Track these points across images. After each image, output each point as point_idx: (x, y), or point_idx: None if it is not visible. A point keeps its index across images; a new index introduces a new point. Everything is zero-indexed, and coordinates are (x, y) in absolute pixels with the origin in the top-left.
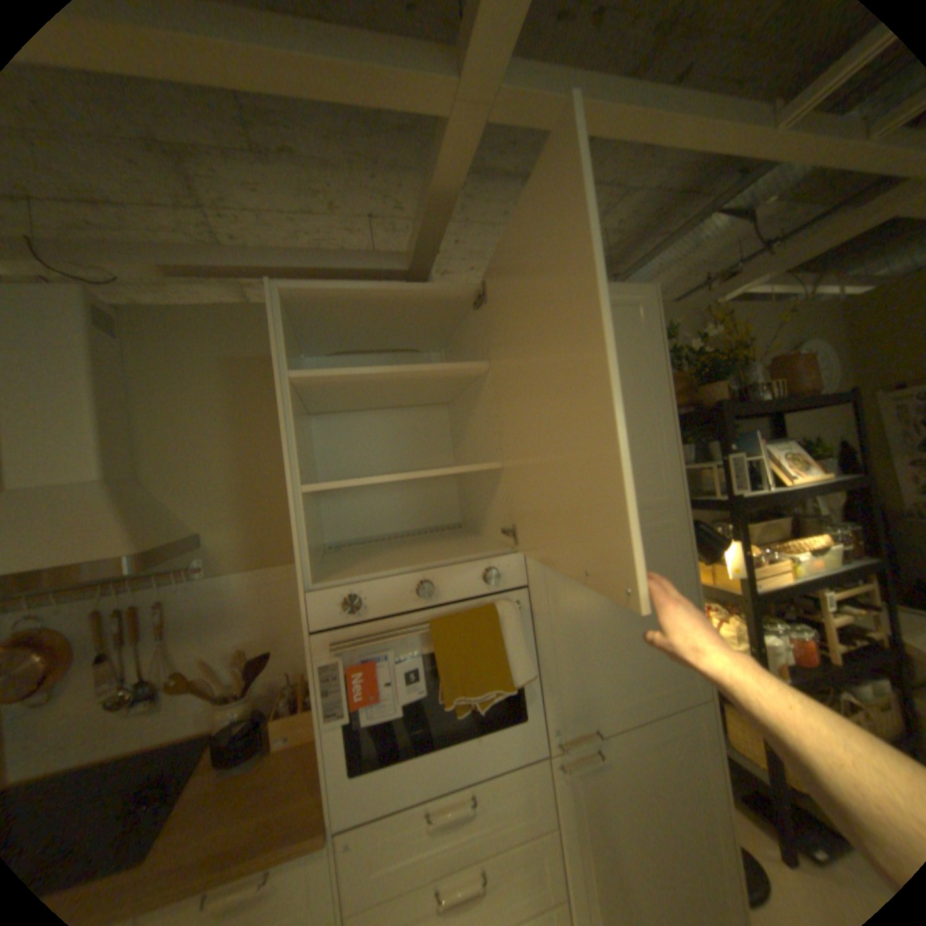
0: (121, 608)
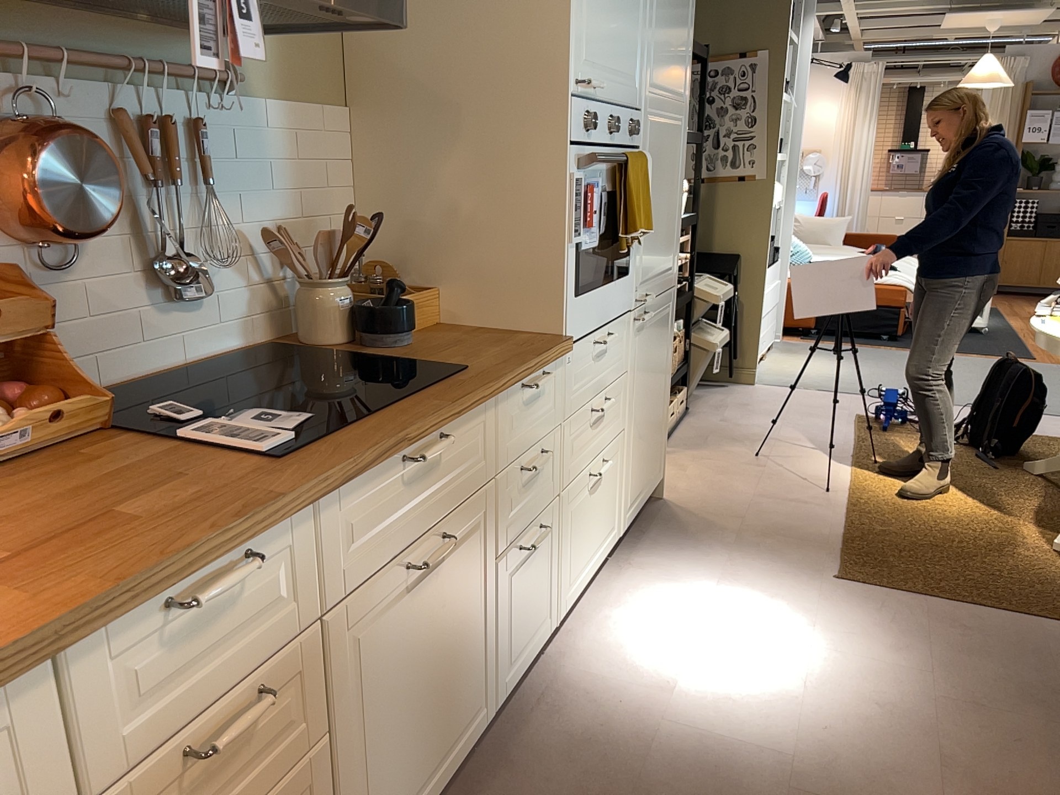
0: (154, 115)
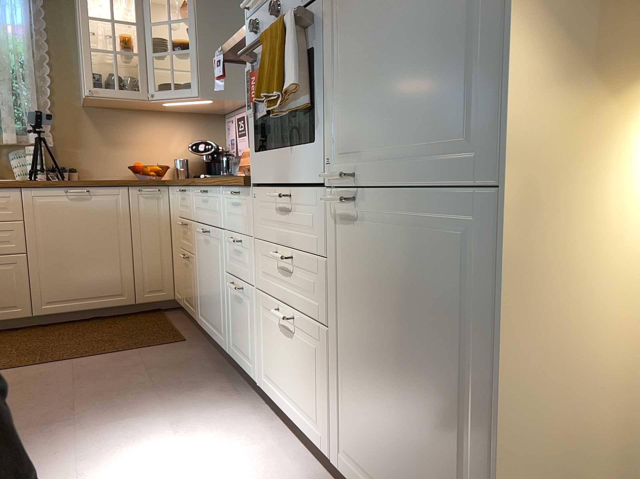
0: None
